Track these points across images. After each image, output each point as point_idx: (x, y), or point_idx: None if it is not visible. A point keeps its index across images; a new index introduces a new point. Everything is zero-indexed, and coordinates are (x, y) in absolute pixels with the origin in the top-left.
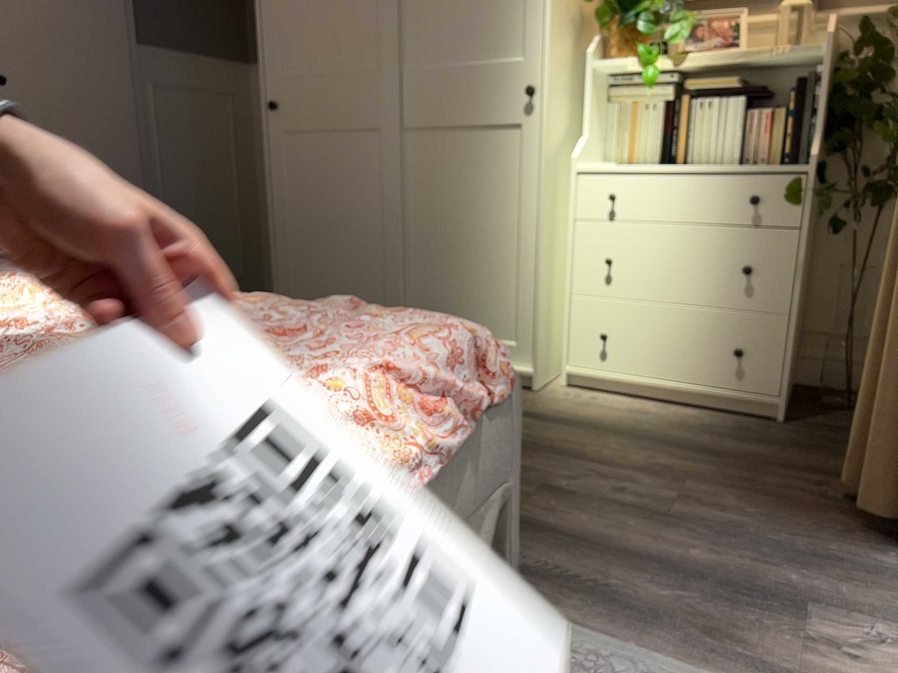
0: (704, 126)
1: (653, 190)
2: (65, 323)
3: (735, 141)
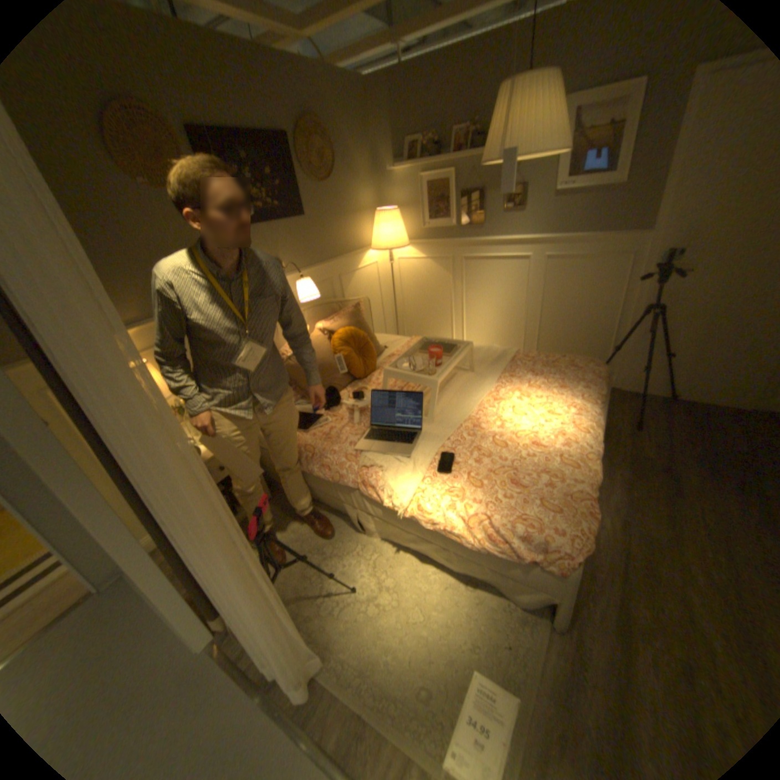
0: None
1: None
2: (514, 432)
3: None
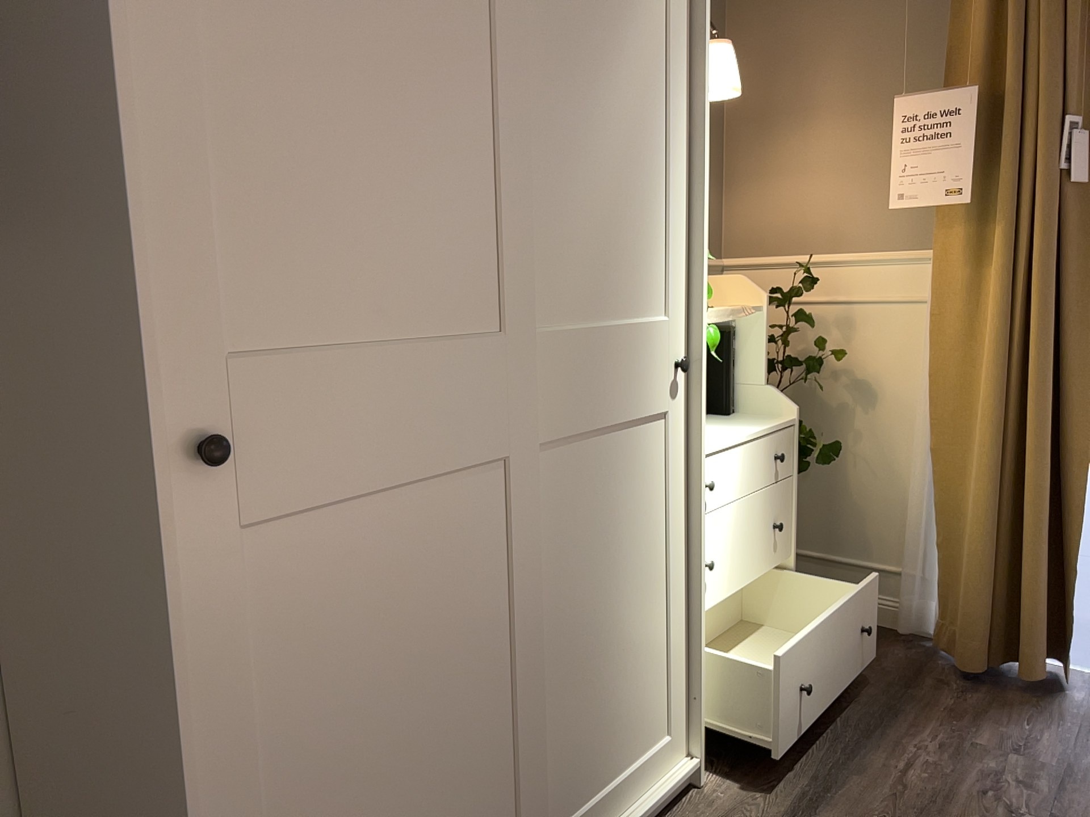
0: None
1: (730, 467)
2: None
3: None
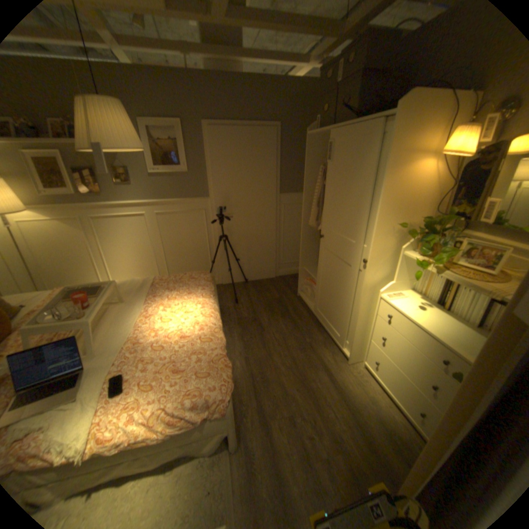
0: (465, 298)
1: (407, 324)
2: (166, 335)
3: (479, 314)
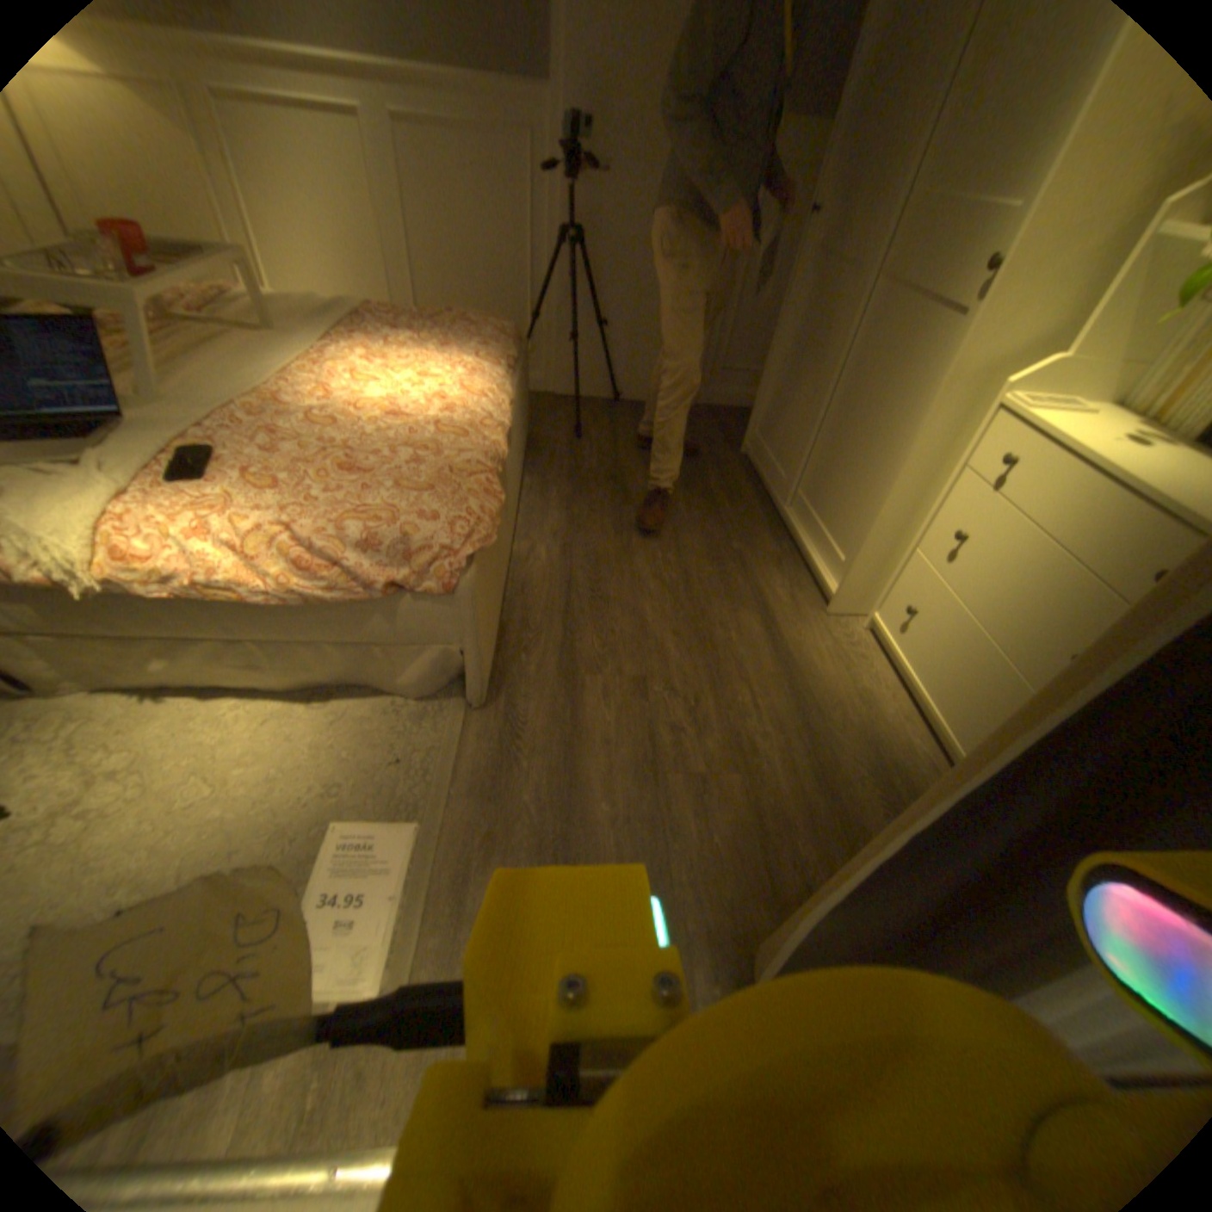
0: None
1: (1064, 477)
2: (351, 399)
3: None
